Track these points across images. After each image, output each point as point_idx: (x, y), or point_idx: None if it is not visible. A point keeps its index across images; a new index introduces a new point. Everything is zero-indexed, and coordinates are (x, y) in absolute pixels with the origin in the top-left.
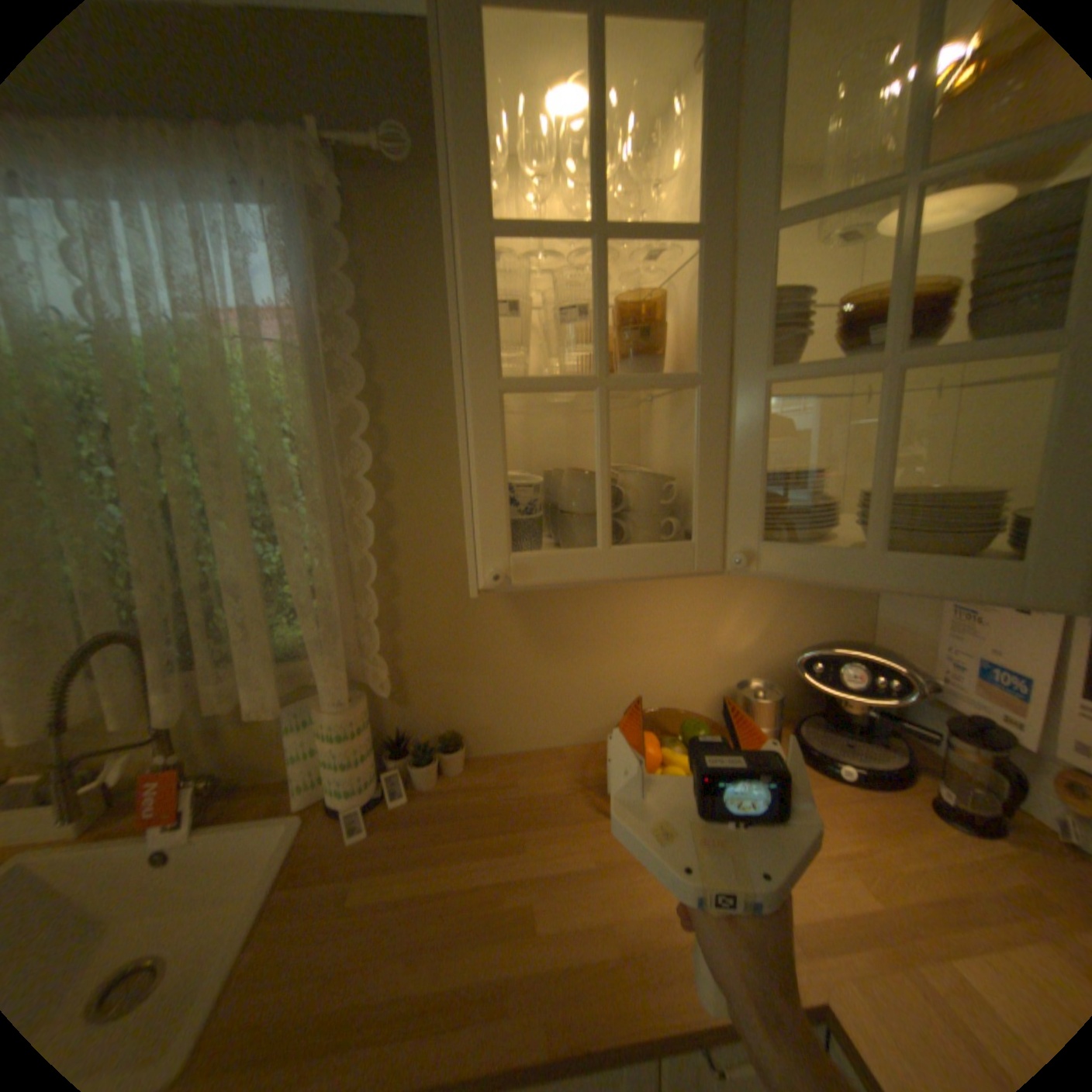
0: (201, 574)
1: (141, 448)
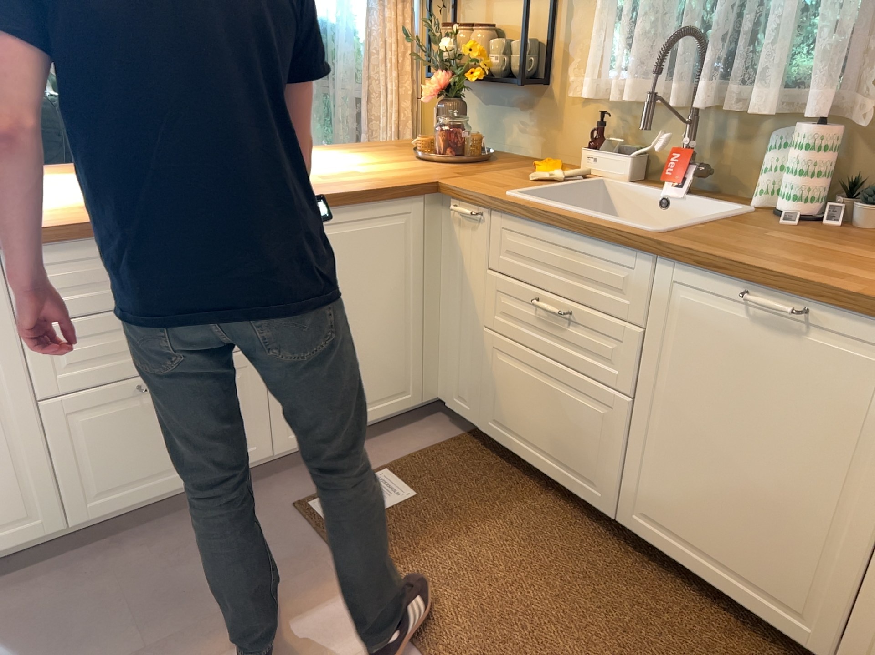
0: None
1: None
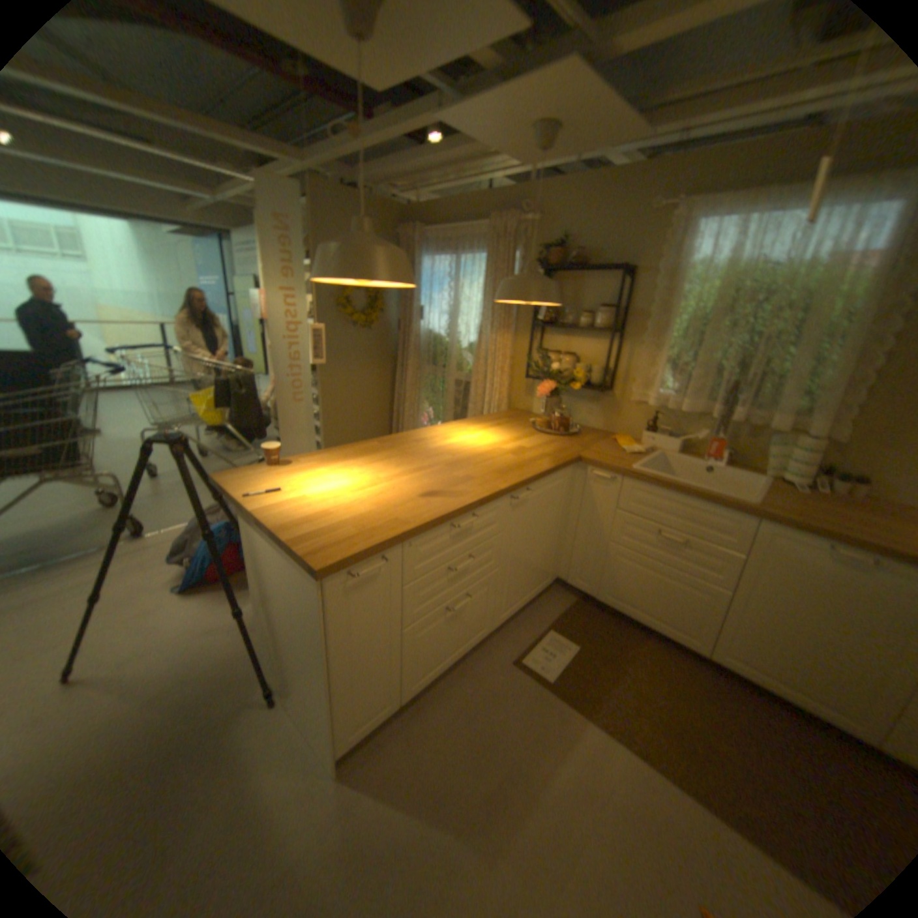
0: (780, 367)
1: (783, 313)
